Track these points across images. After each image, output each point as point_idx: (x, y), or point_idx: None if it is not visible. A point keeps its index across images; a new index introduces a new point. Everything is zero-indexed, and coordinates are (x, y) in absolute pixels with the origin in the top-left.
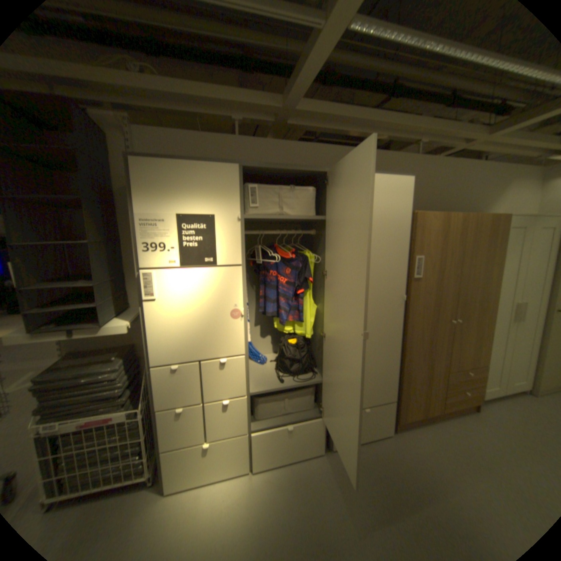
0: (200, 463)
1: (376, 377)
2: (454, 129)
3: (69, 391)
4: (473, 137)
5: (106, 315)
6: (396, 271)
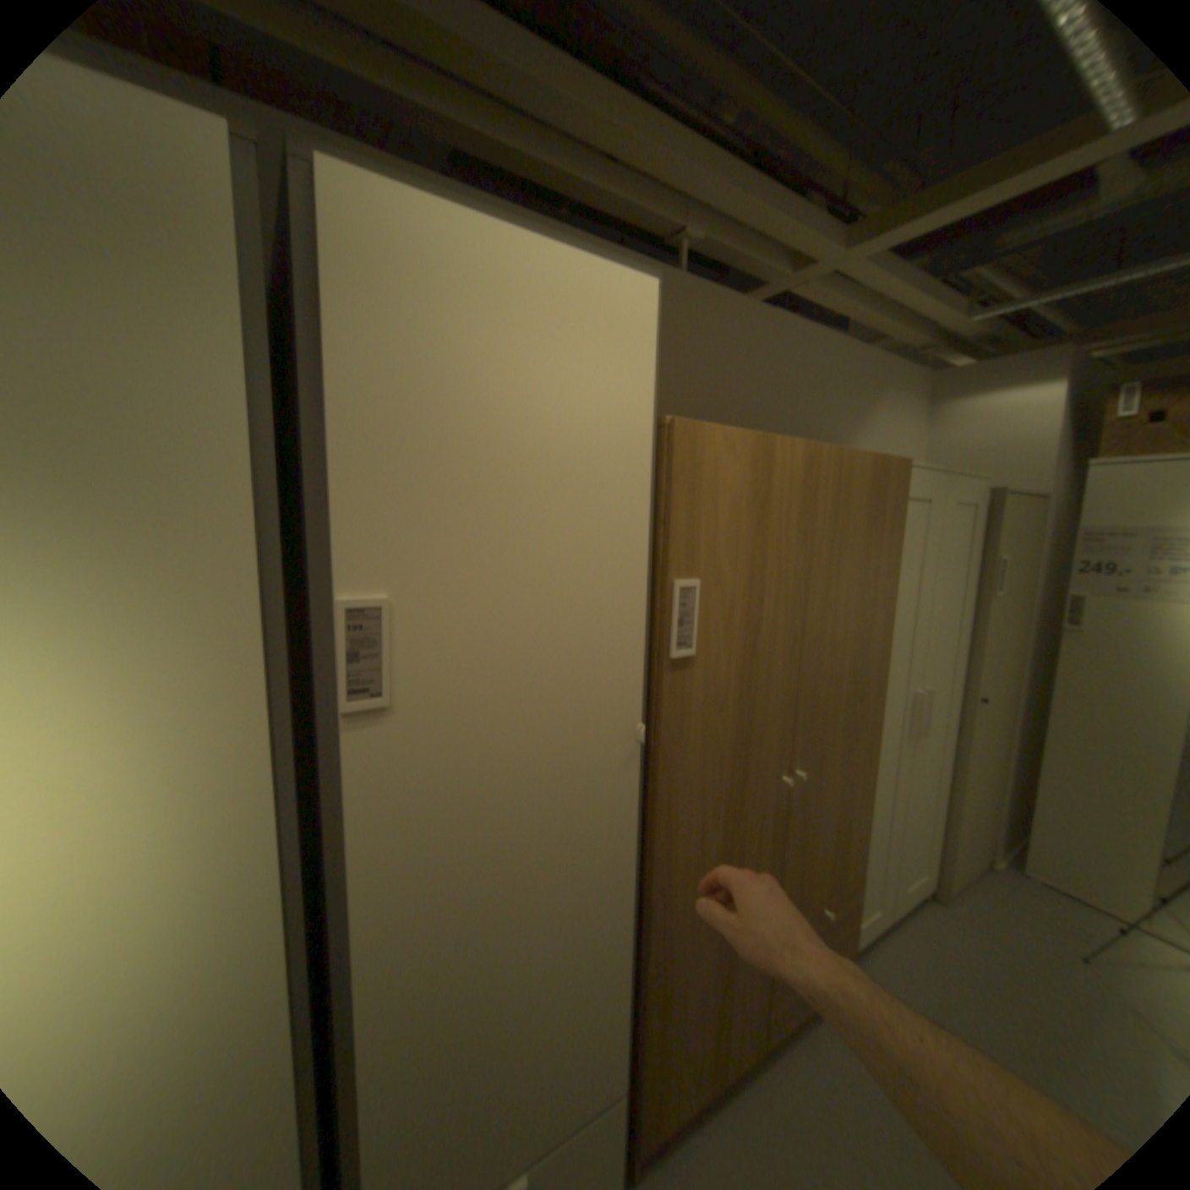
0: None
1: (547, 1045)
2: (768, 203)
3: None
4: (809, 251)
5: None
6: (602, 637)
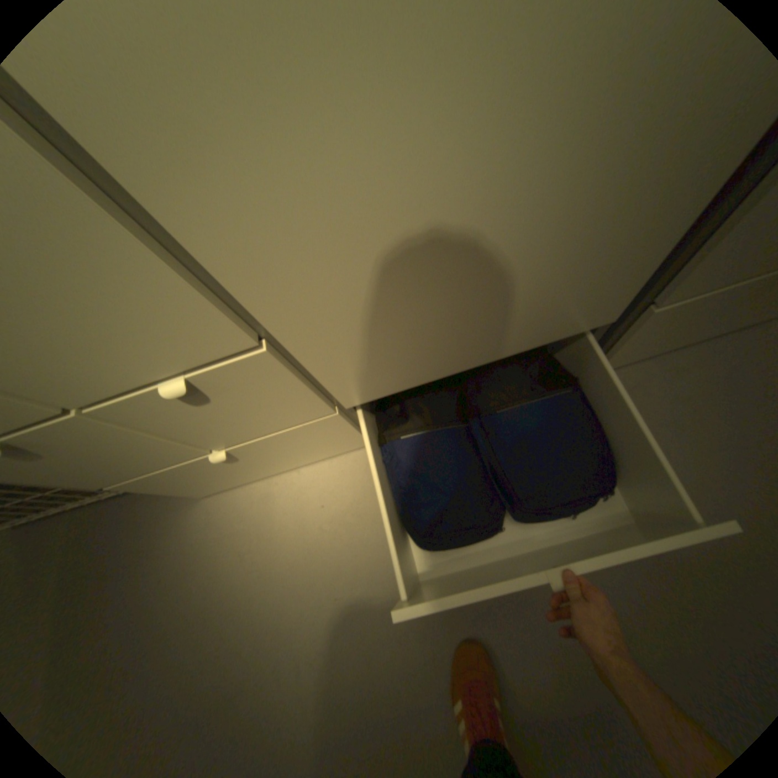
0: (232, 467)
1: None
2: None
3: None
4: None
5: None
6: None
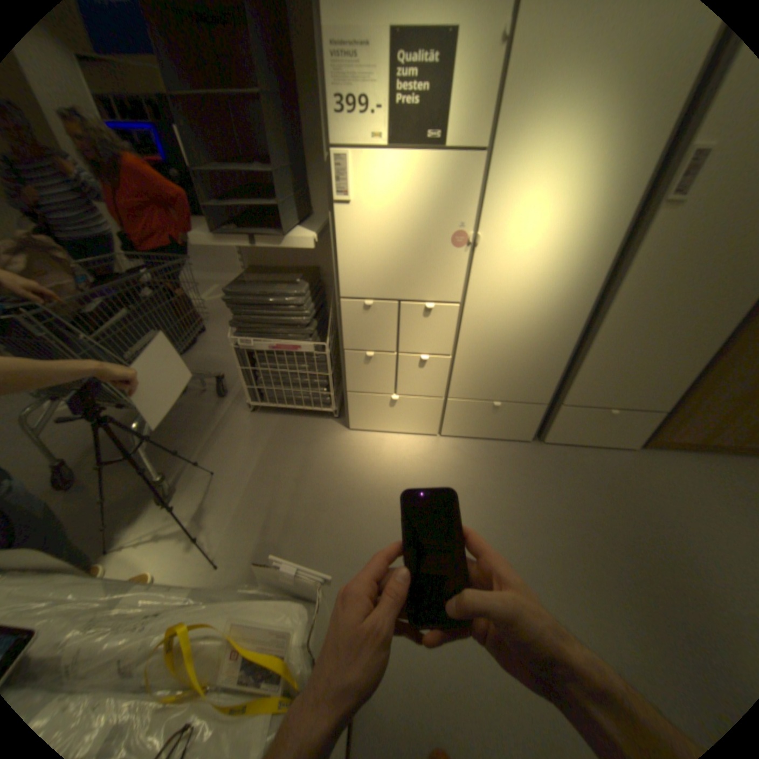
0: (388, 411)
1: (654, 373)
2: None
3: (259, 310)
4: None
5: (290, 220)
6: None
